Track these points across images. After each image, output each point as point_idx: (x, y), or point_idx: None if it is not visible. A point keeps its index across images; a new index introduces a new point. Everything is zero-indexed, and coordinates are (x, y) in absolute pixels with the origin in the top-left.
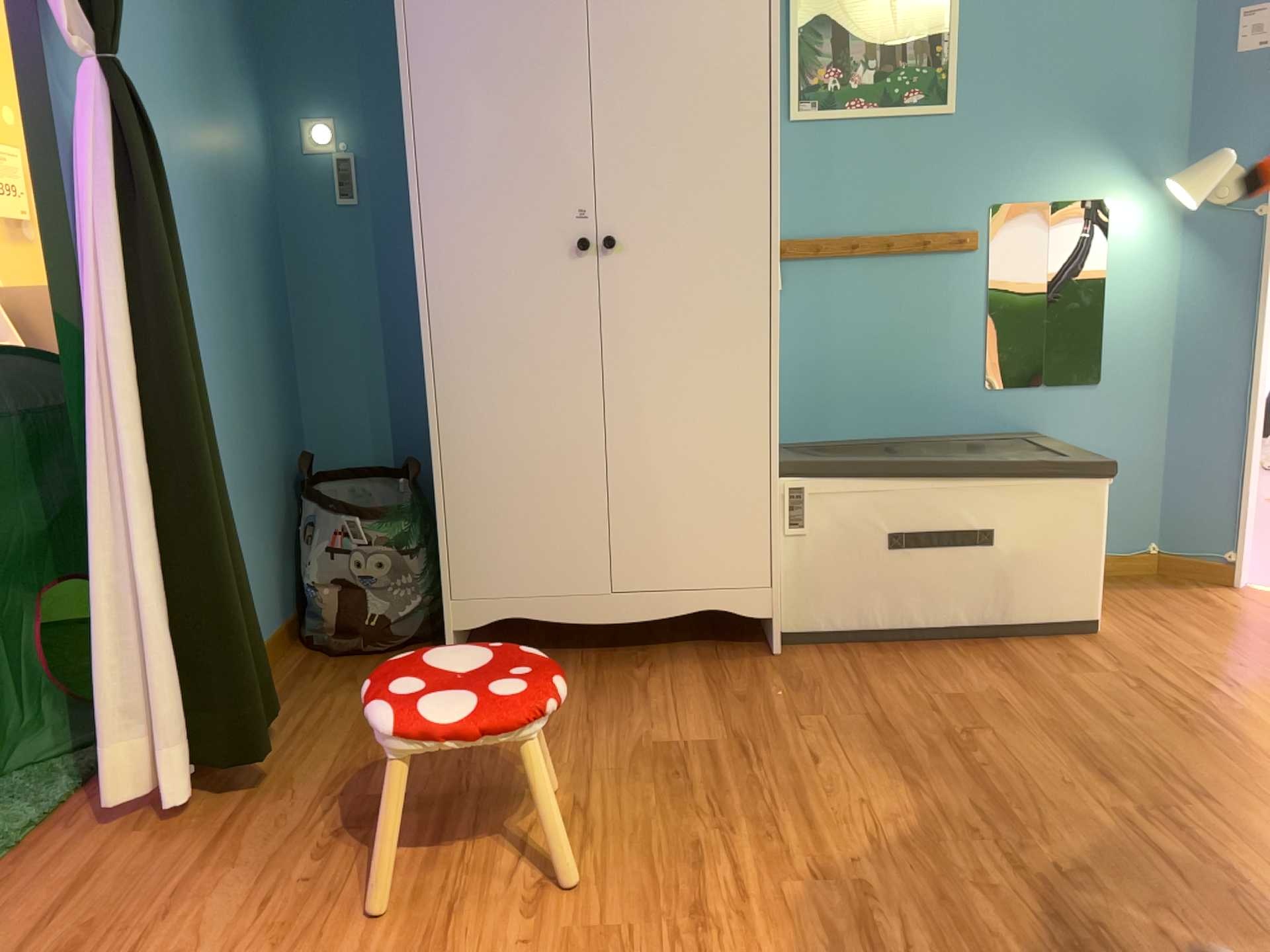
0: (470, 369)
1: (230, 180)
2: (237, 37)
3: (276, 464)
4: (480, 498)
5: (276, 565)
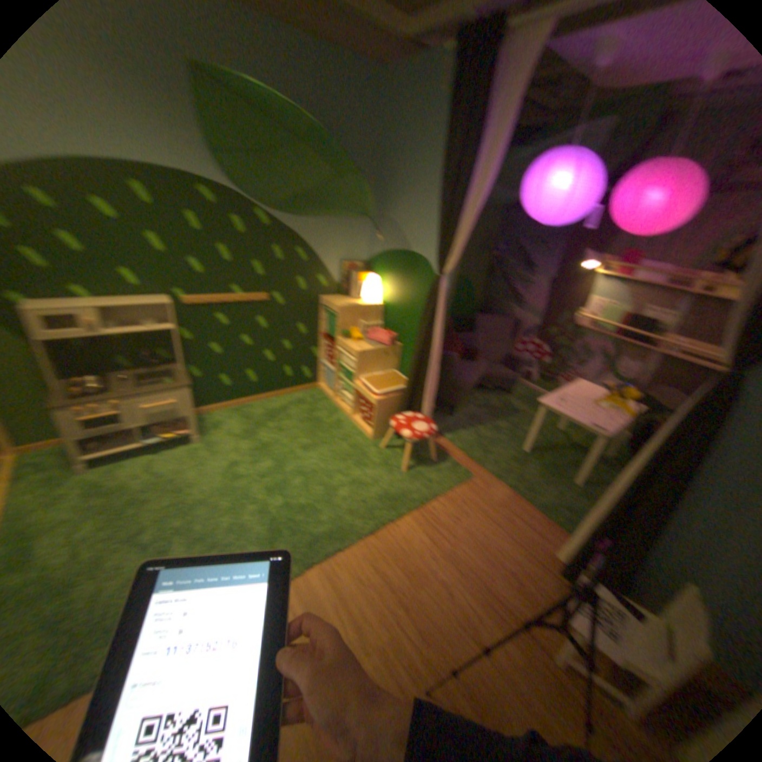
0: None
1: None
2: None
3: None
4: None
5: None
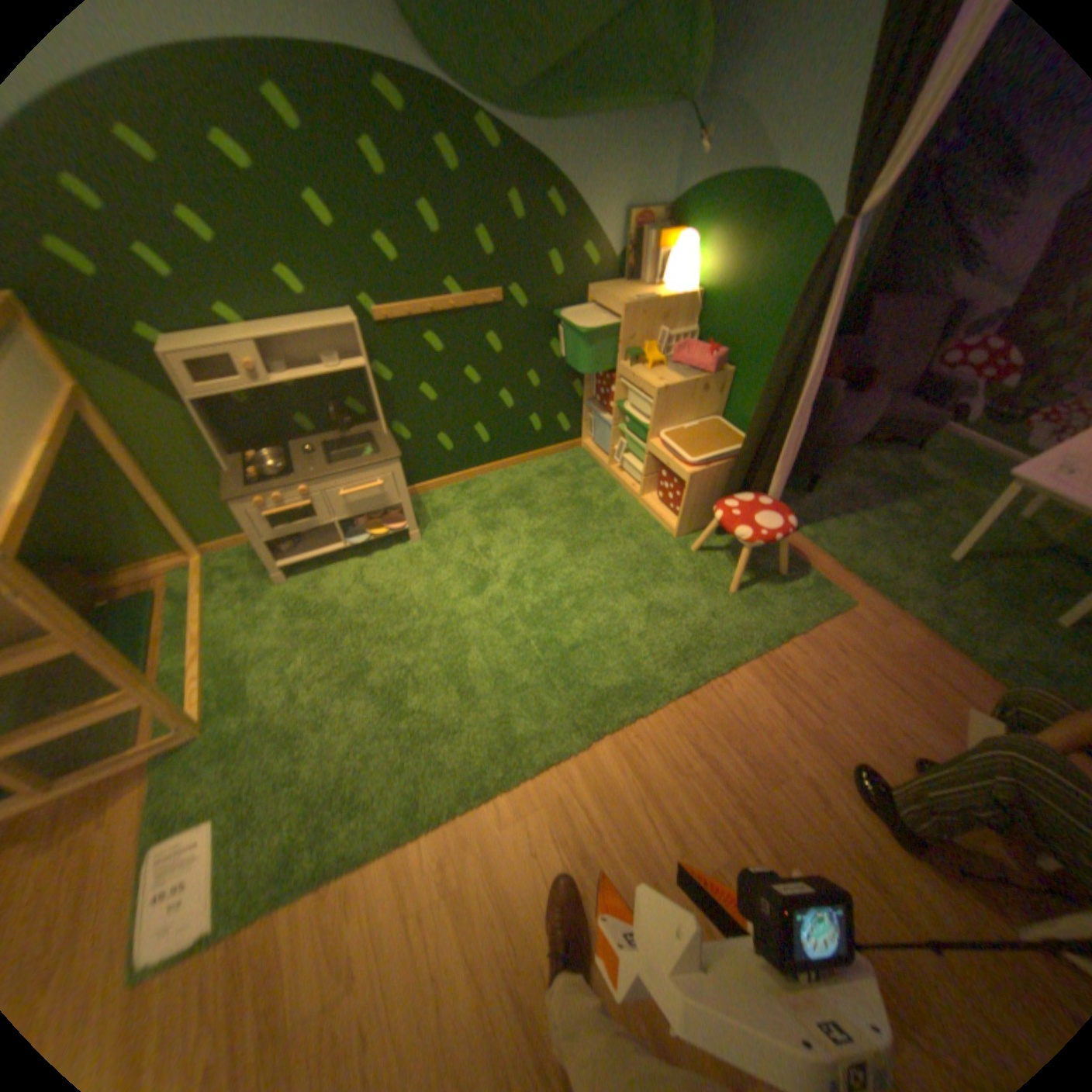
0: None
1: None
2: None
3: None
4: None
5: None
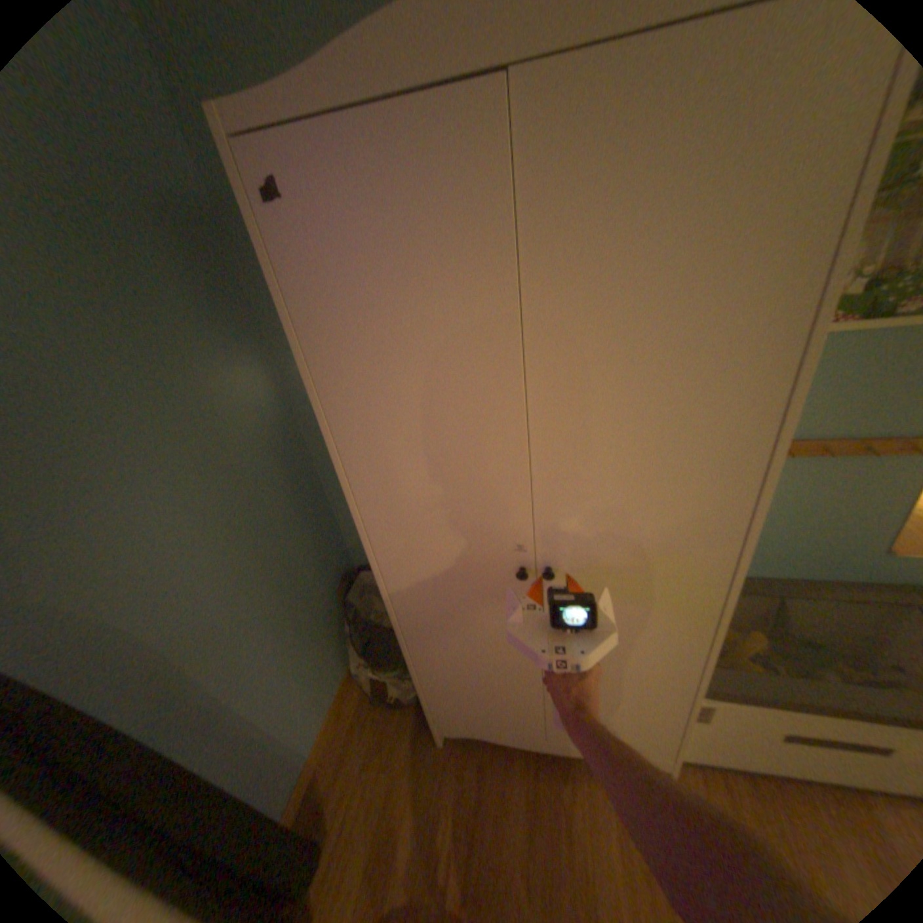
0: (434, 631)
1: (228, 459)
2: (205, 320)
3: (321, 601)
4: (451, 691)
5: (333, 655)
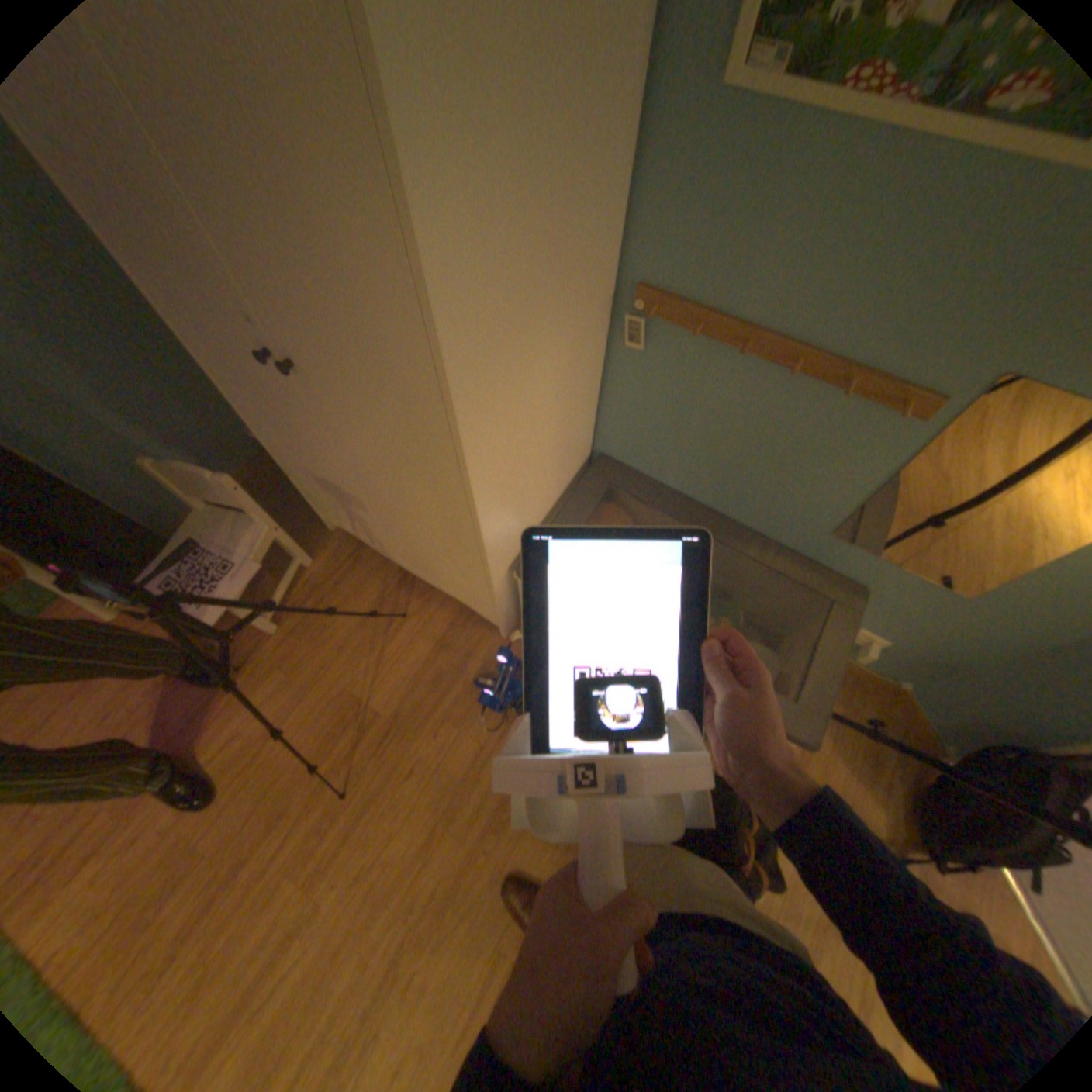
0: (251, 404)
1: None
2: None
3: None
4: (306, 479)
5: None
